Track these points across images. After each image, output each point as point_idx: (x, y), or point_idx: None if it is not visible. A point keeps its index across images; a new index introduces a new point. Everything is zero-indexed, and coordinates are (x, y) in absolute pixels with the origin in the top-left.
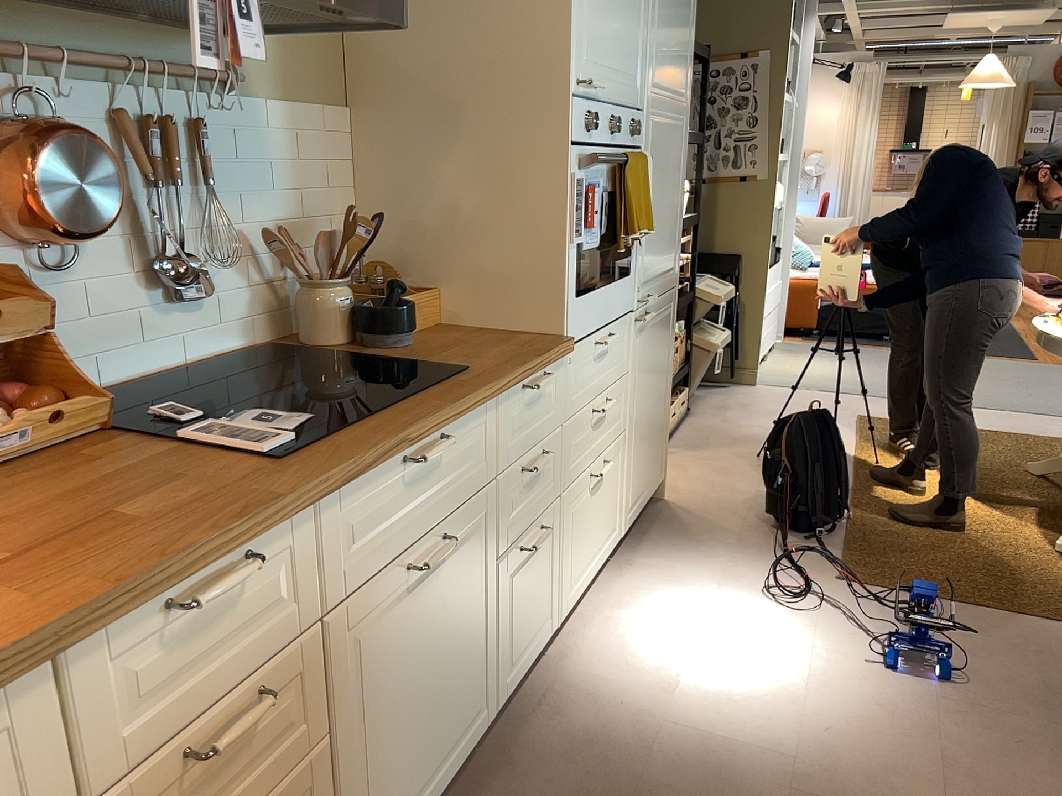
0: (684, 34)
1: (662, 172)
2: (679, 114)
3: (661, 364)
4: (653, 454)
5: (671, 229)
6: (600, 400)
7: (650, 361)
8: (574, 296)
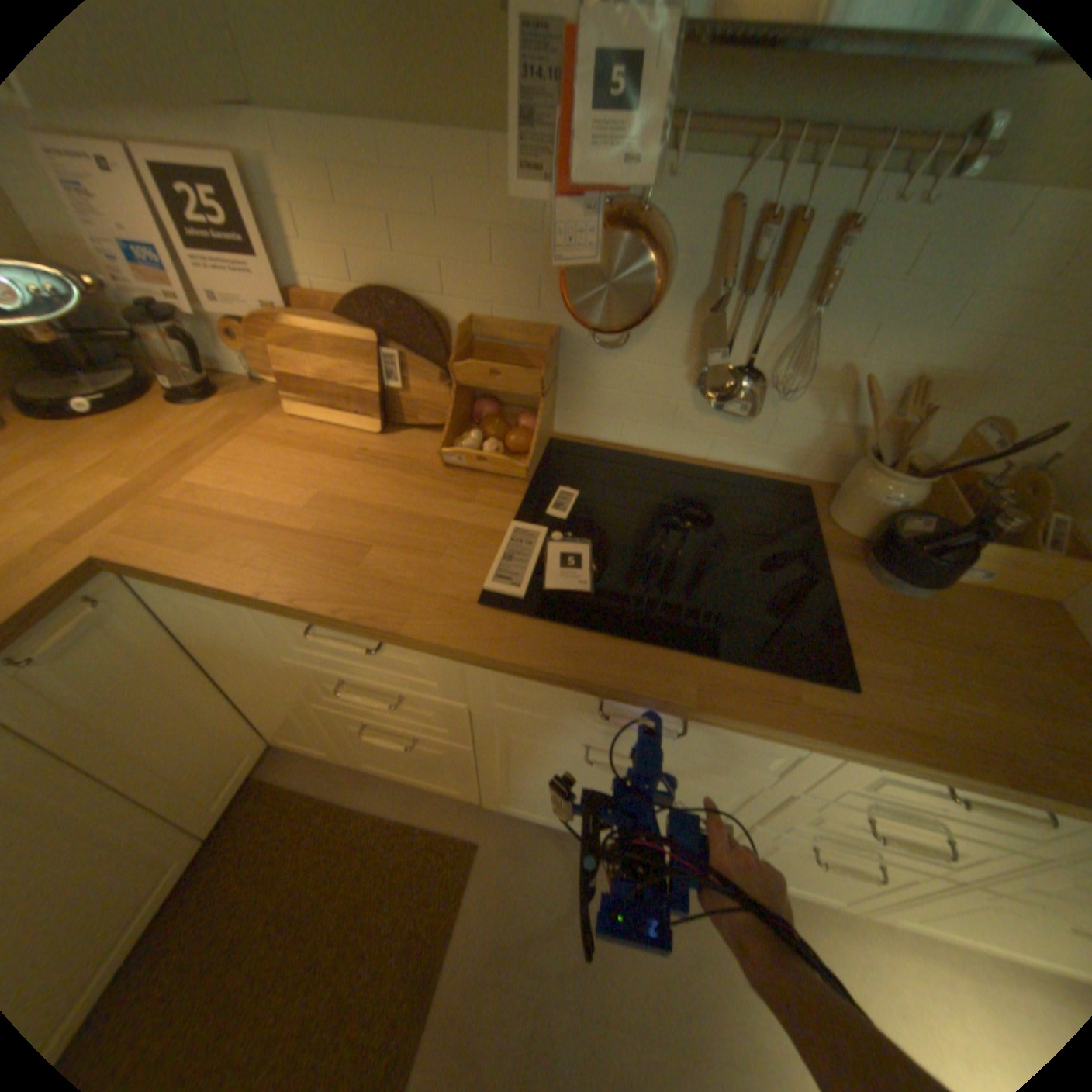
0: None
1: None
2: None
3: None
4: None
5: None
6: None
7: None
8: None
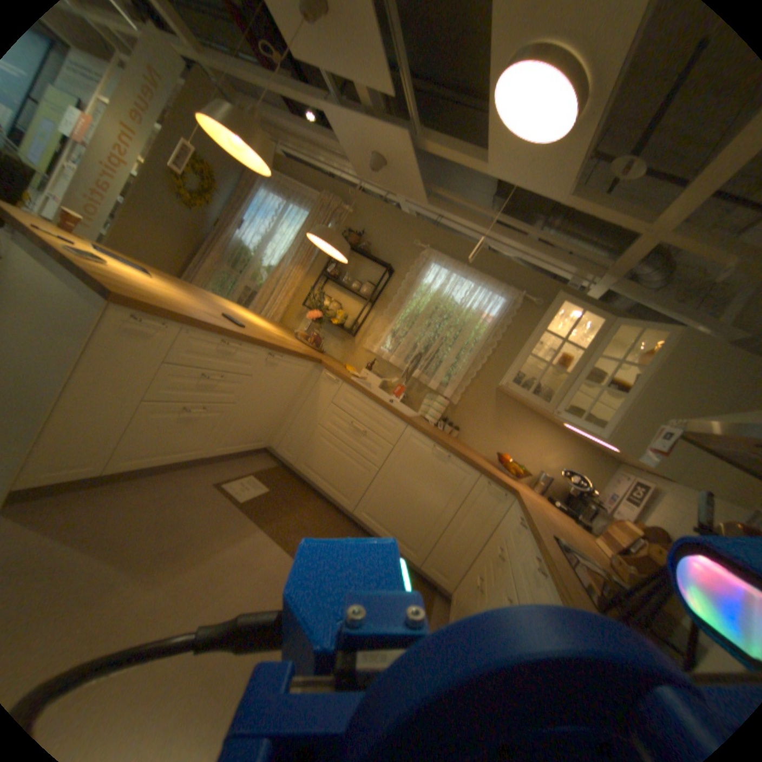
0: None
1: None
2: None
3: None
4: None
5: None
6: None
7: None
8: None
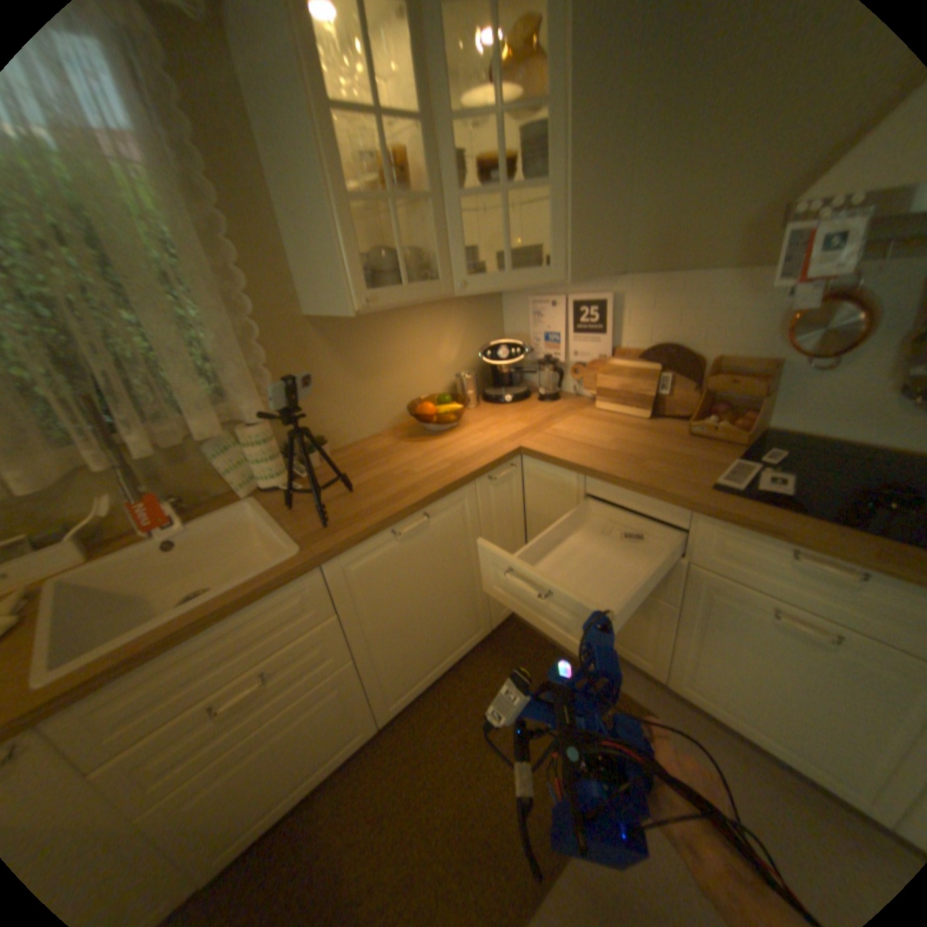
0: None
1: None
2: None
3: None
4: None
5: None
6: None
7: None
8: None
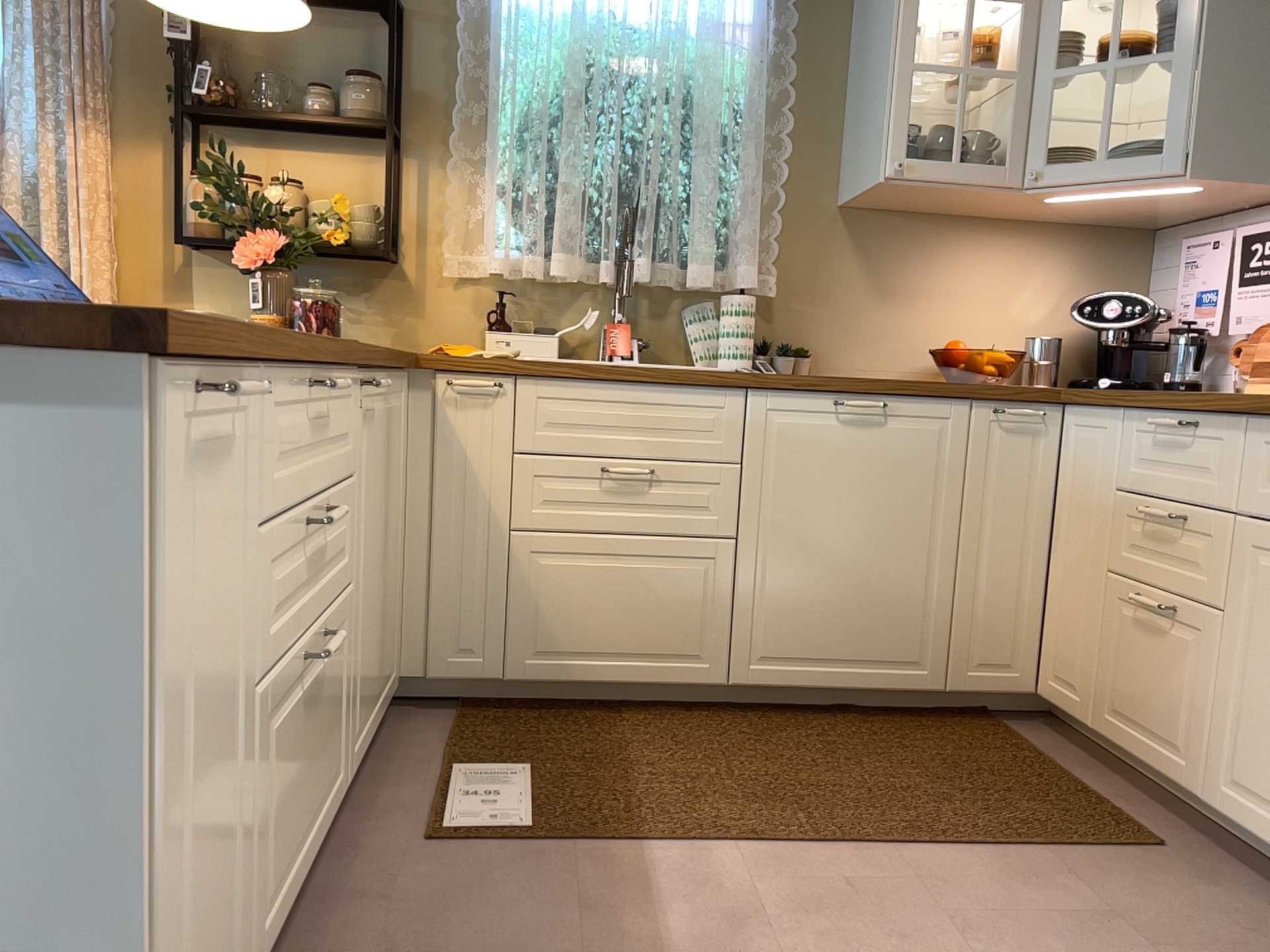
0: None
1: None
2: None
3: None
4: None
5: None
6: None
7: None
8: None
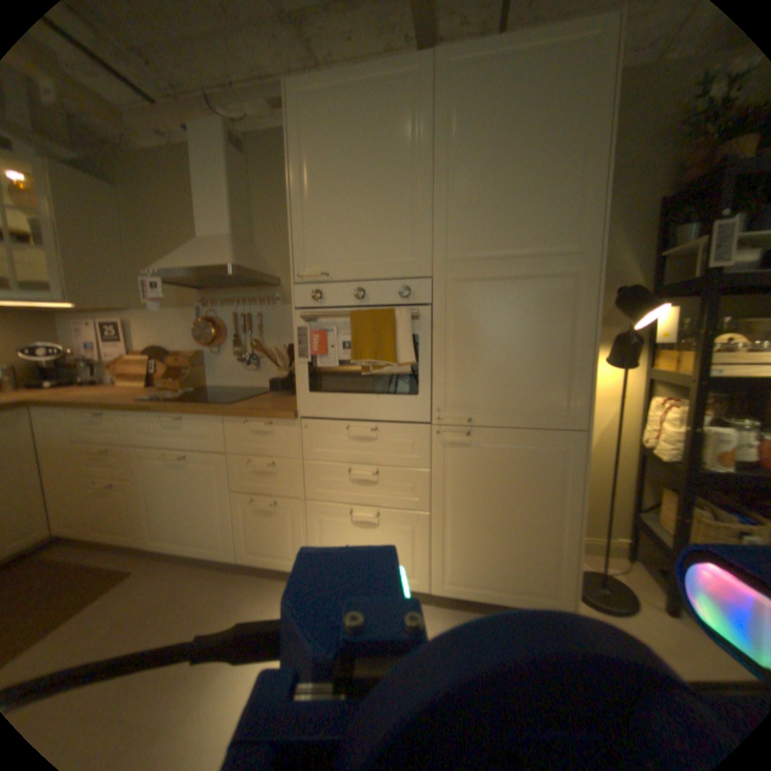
0: (558, 186)
1: (503, 318)
2: (555, 261)
3: (537, 494)
4: (521, 571)
5: (550, 370)
6: (365, 470)
7: (490, 479)
8: (308, 392)
